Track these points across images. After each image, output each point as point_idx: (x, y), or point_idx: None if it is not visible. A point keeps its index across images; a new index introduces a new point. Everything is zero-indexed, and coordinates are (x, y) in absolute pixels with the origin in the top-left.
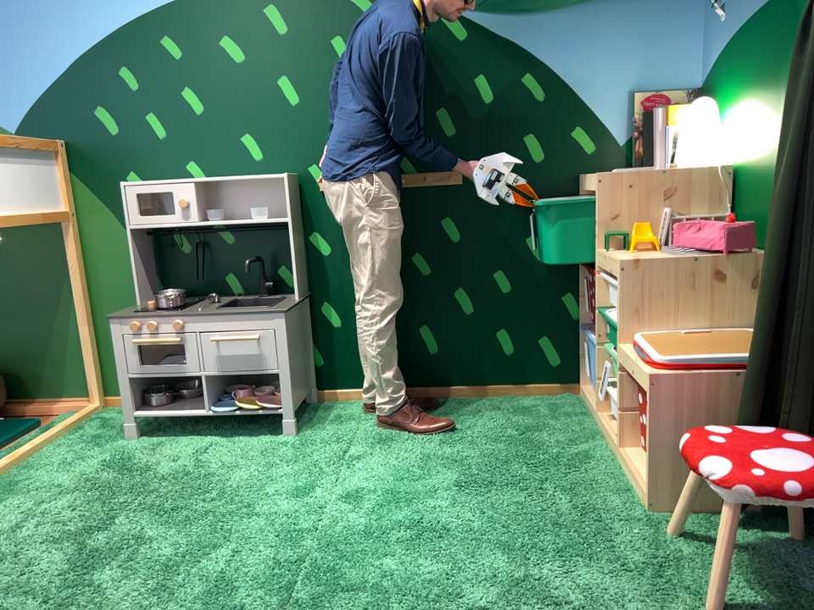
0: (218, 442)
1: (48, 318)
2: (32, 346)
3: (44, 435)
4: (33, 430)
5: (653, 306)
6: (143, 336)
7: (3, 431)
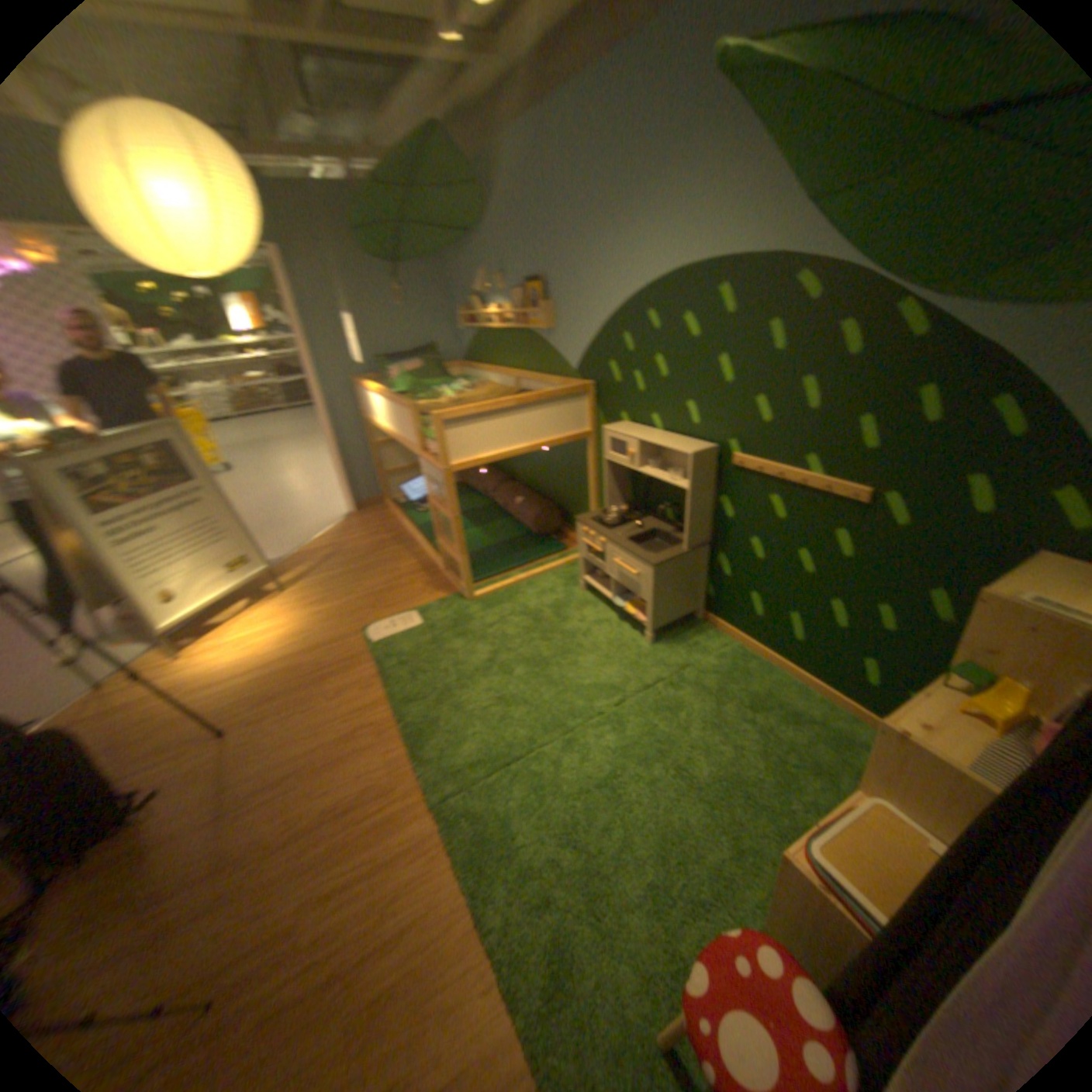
0: (613, 622)
1: (583, 491)
2: (576, 502)
3: (553, 565)
4: (560, 555)
5: (907, 794)
6: (589, 540)
7: (546, 551)
